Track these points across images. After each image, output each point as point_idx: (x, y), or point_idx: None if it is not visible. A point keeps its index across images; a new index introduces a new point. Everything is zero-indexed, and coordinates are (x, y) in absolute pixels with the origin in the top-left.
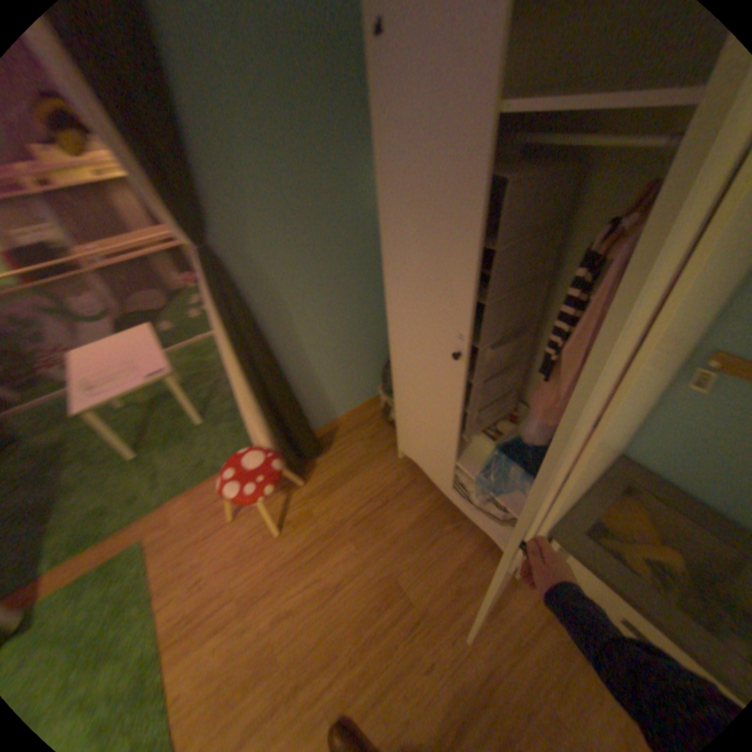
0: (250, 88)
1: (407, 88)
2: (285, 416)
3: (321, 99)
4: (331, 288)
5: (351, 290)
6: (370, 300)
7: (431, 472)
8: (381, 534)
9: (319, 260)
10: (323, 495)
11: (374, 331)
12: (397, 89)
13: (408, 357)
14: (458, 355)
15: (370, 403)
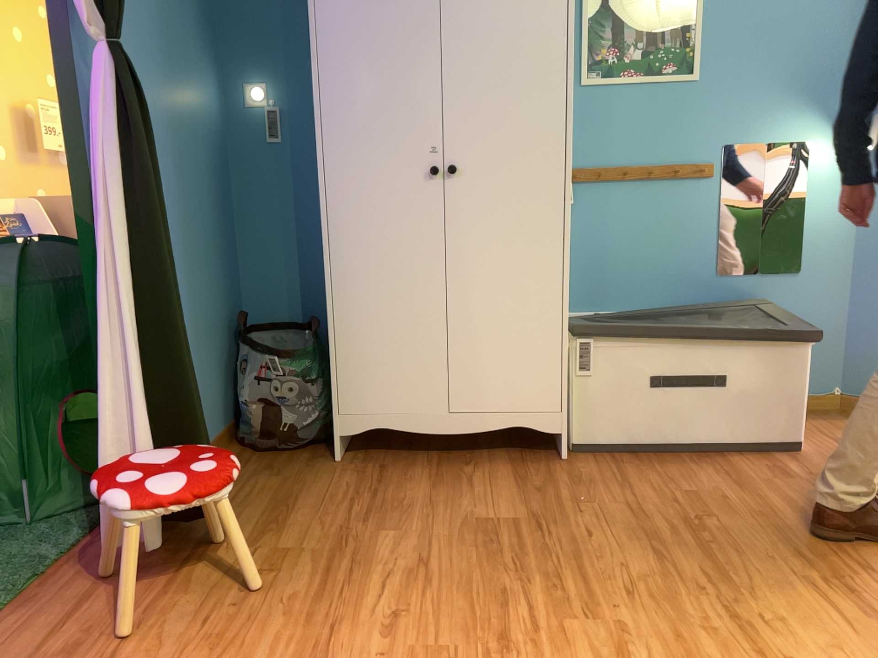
0: None
1: None
2: (182, 369)
3: None
4: (178, 198)
5: (194, 213)
6: (209, 240)
7: (407, 416)
8: (405, 509)
9: (168, 150)
10: (271, 530)
11: (214, 295)
12: None
13: (355, 225)
14: (431, 174)
15: (220, 442)
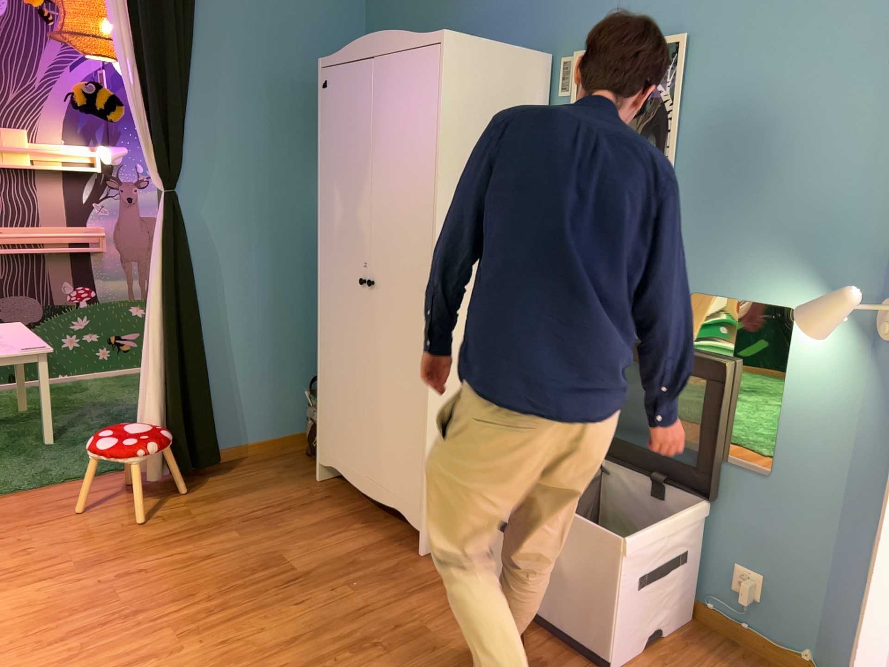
0: (237, 105)
1: (336, 113)
2: (187, 384)
3: (289, 122)
4: (269, 271)
5: (290, 280)
6: (309, 299)
7: (346, 467)
8: (273, 528)
9: (262, 240)
10: (207, 502)
11: (309, 337)
12: (331, 113)
13: (330, 311)
14: (363, 284)
15: (291, 439)
